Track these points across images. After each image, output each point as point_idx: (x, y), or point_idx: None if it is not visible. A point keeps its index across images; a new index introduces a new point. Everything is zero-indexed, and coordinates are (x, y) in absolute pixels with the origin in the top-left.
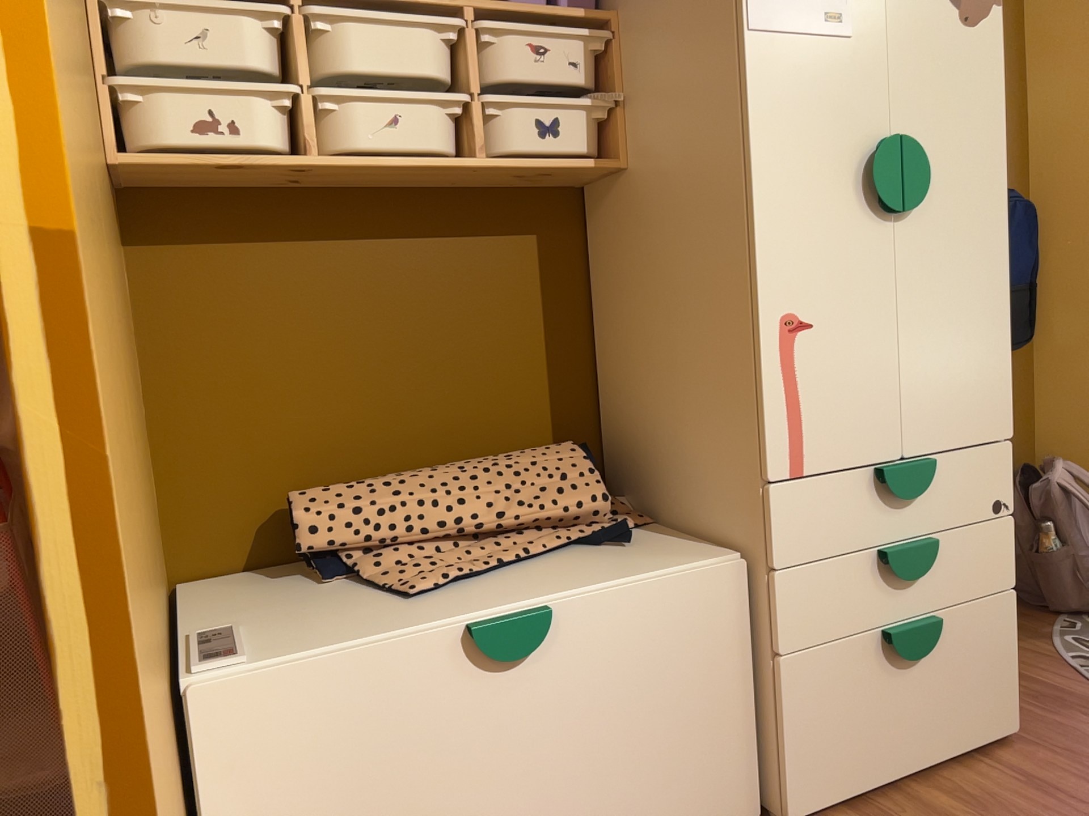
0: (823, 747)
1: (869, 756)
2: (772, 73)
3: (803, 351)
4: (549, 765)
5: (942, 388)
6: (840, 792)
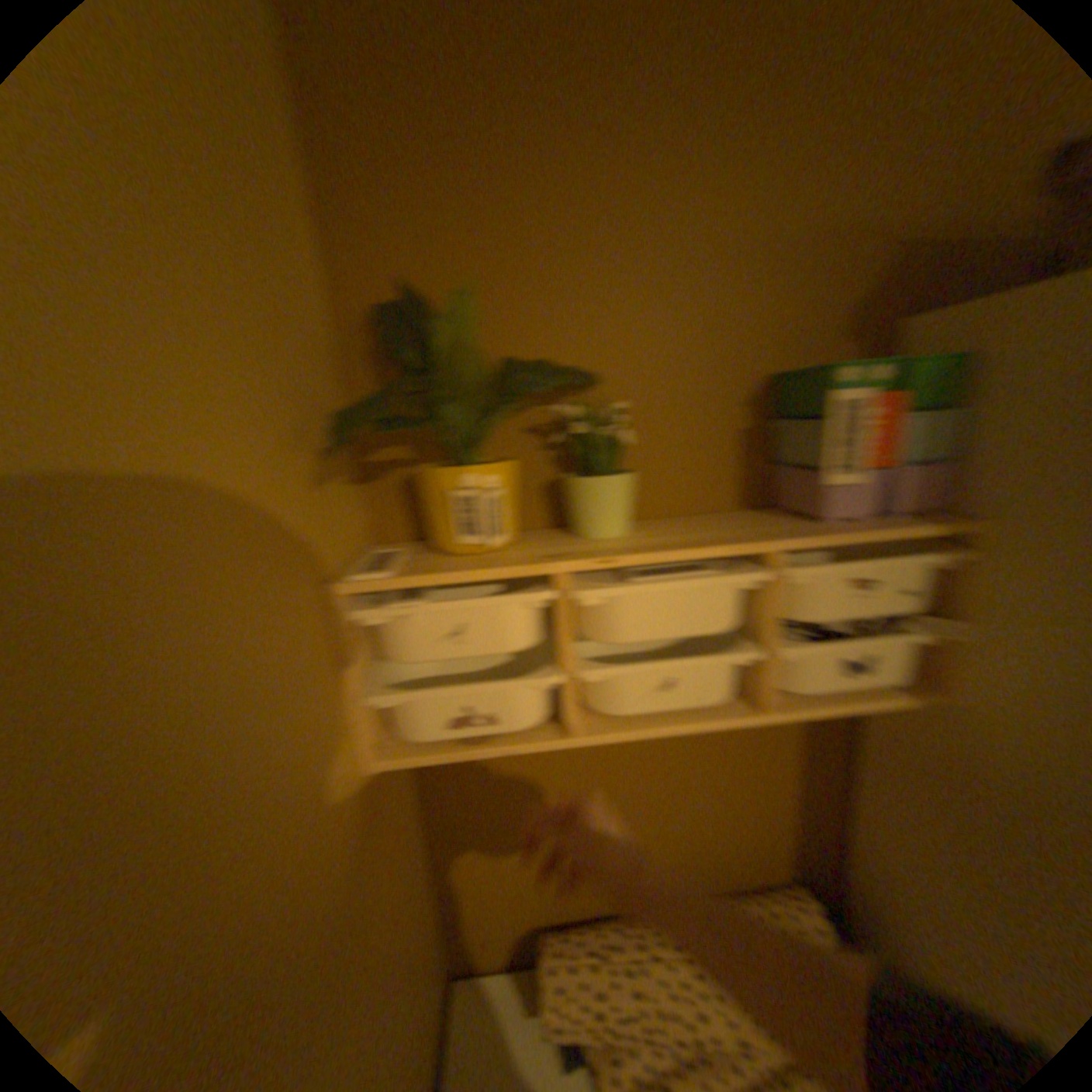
0: None
1: None
2: None
3: None
4: None
5: None
6: None
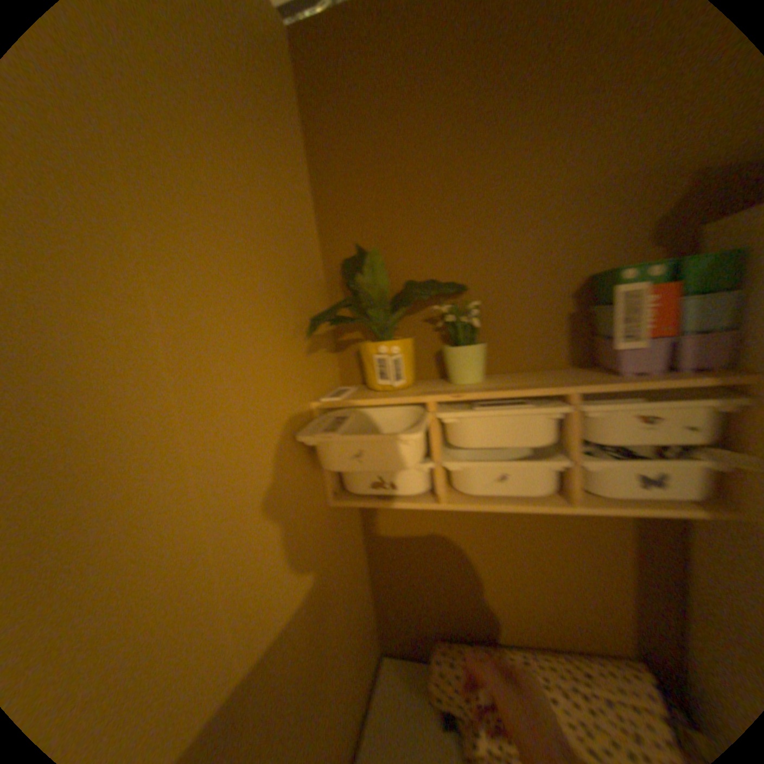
0: None
1: None
2: None
3: None
4: None
5: None
6: None
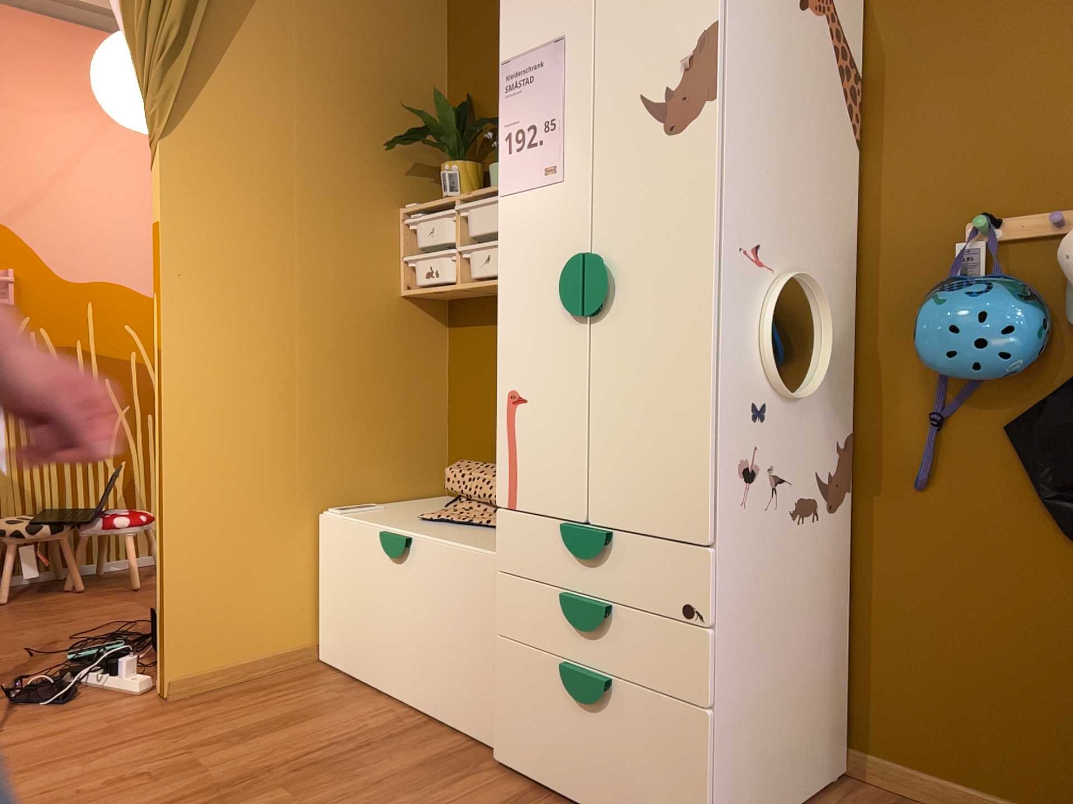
0: (517, 723)
1: (549, 760)
2: (511, 221)
3: (519, 418)
4: (407, 625)
5: (627, 474)
6: (526, 769)
